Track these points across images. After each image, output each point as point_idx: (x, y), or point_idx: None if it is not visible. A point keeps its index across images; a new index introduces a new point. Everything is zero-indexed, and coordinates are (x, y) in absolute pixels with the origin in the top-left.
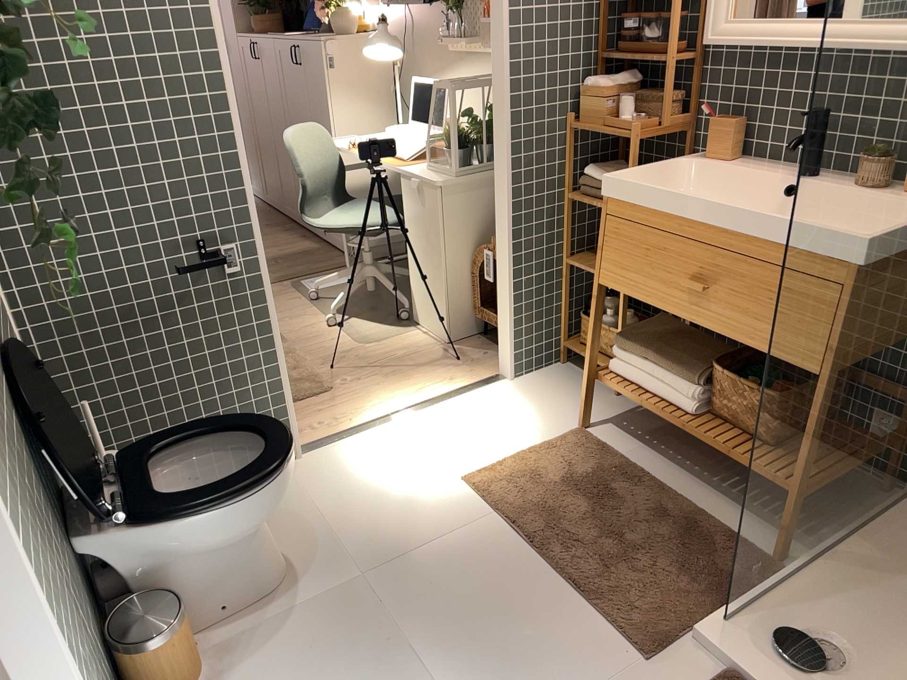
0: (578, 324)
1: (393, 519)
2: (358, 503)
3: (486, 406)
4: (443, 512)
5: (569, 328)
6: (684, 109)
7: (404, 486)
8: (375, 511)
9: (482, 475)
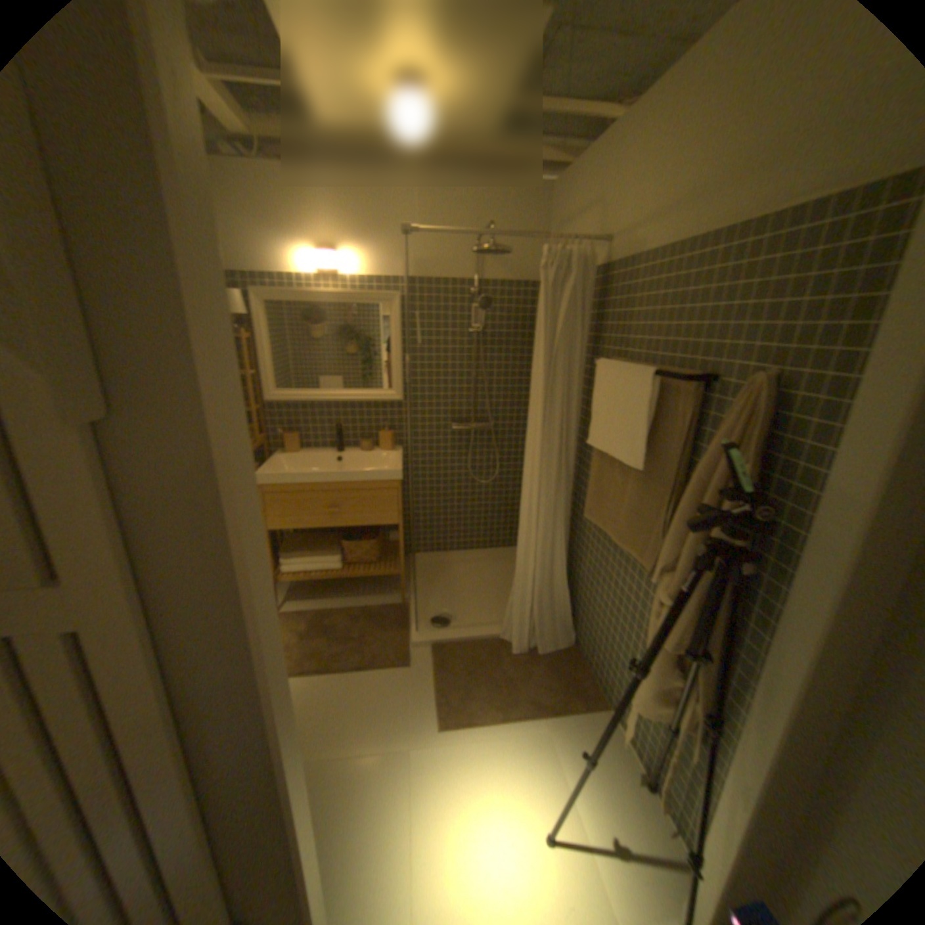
0: None
1: None
2: None
3: None
4: None
5: None
6: (257, 430)
7: None
8: None
9: None
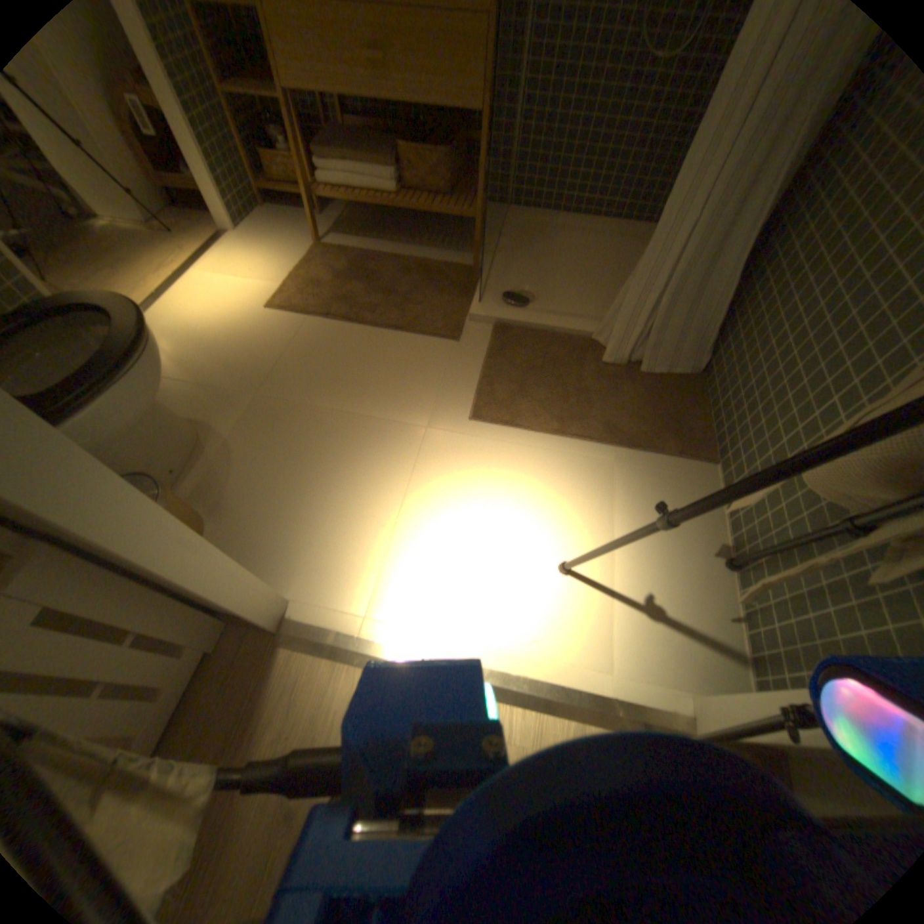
0: (255, 161)
1: (235, 353)
2: (194, 356)
3: (231, 253)
4: (268, 331)
5: (252, 166)
6: None
7: (221, 329)
8: (215, 354)
9: (273, 297)
